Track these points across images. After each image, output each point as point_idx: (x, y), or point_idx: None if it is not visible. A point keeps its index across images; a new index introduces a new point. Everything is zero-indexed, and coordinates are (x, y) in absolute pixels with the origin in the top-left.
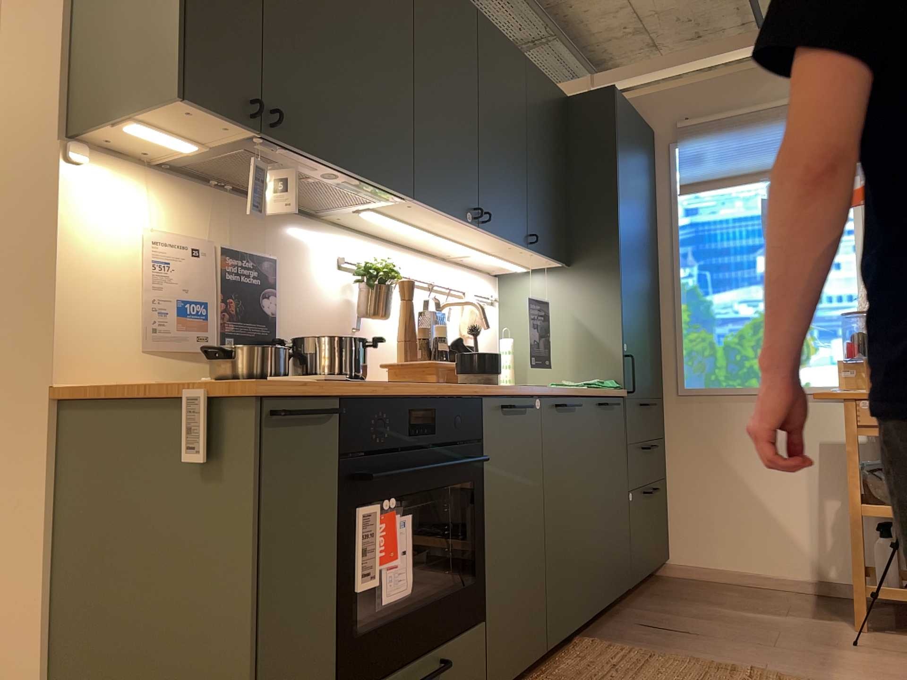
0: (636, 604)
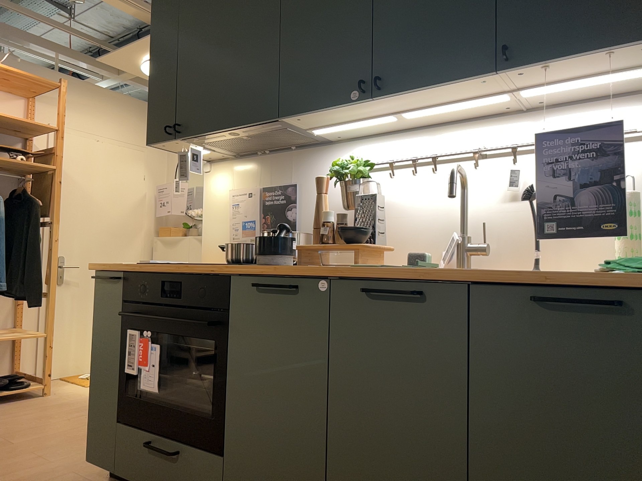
0: None
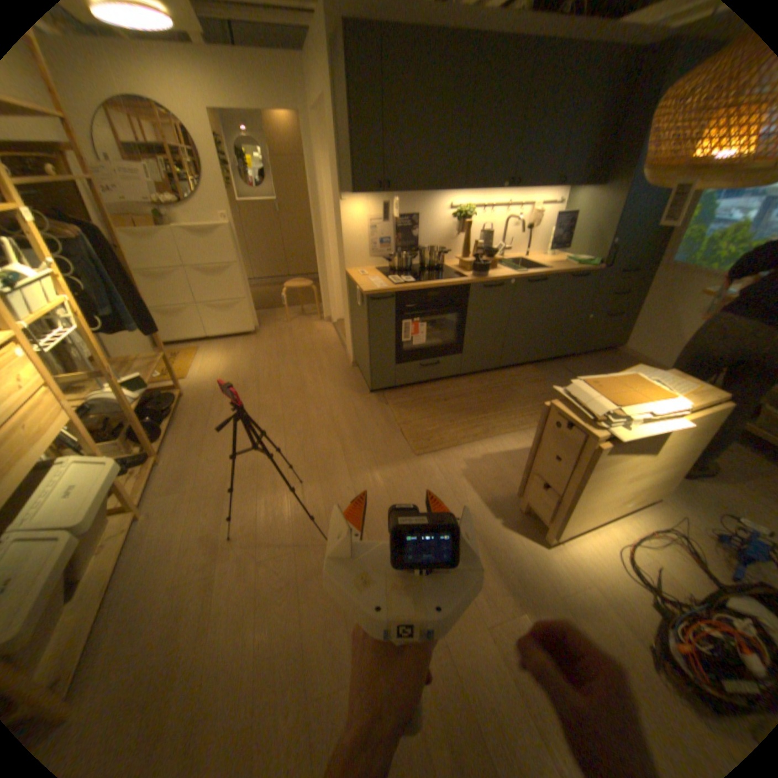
0: (578, 360)
